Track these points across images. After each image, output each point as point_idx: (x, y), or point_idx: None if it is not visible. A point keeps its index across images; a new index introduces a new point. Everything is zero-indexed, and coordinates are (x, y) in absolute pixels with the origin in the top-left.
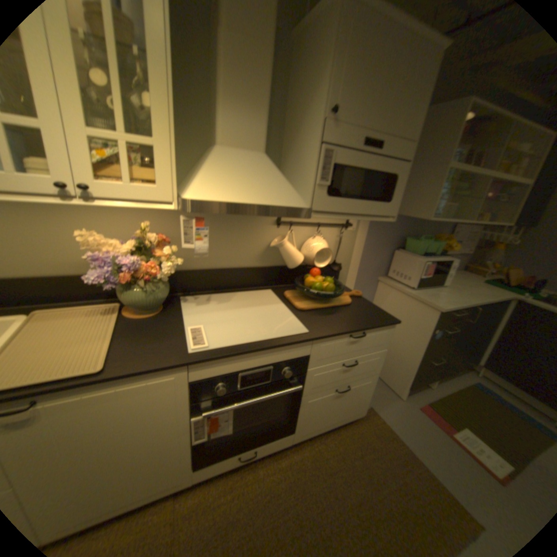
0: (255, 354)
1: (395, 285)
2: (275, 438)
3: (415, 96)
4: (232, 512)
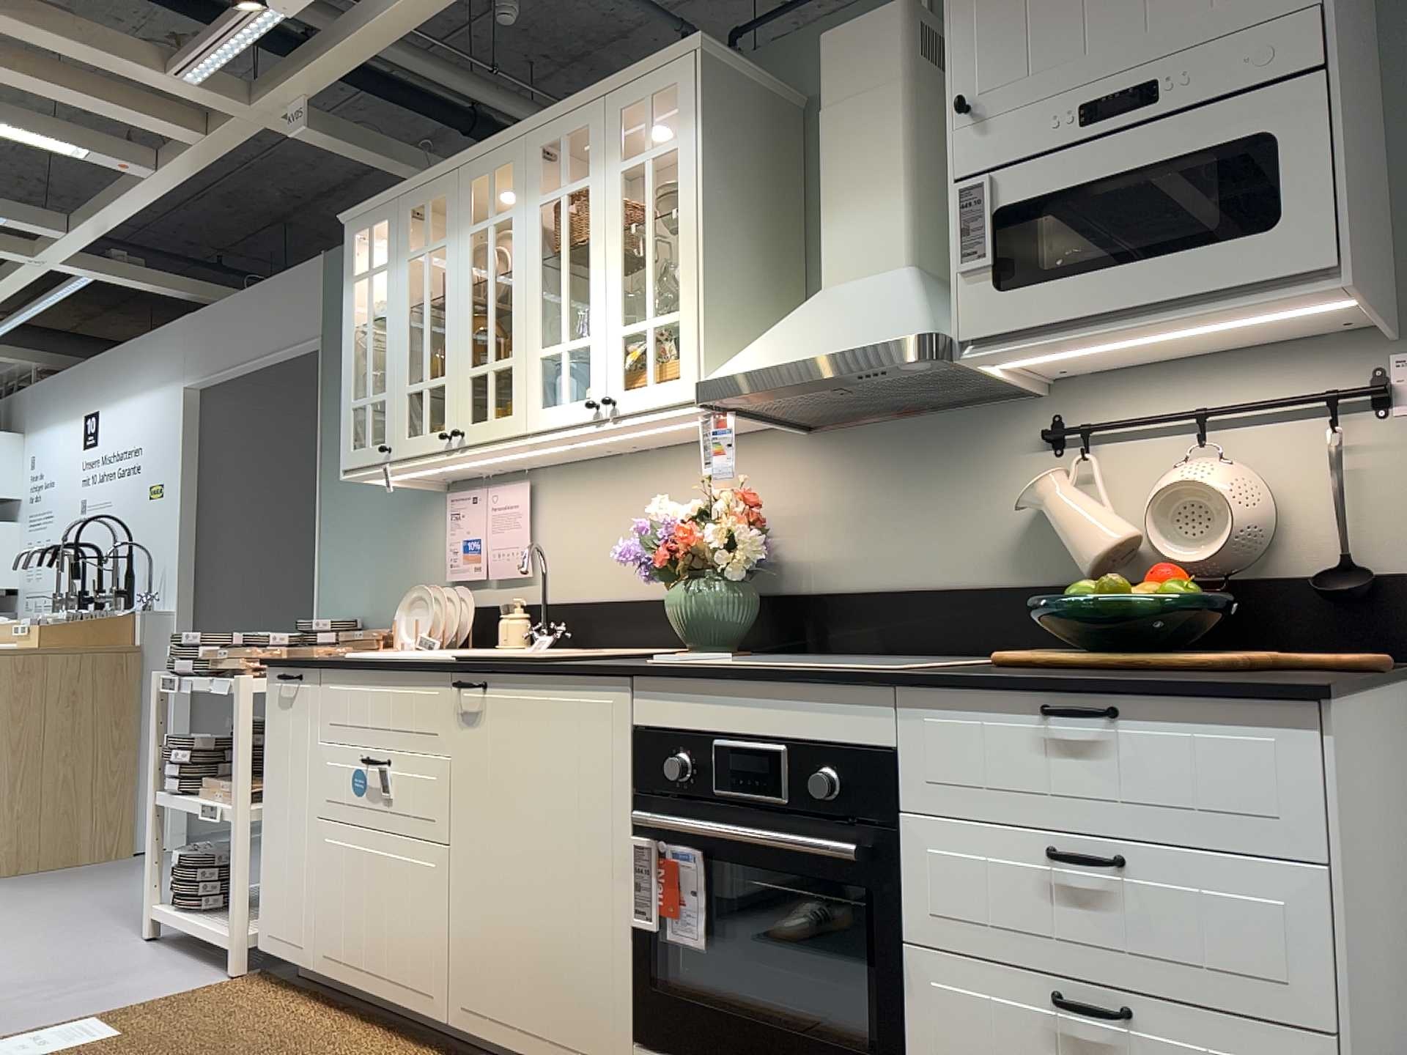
0: (742, 694)
1: None
2: None
3: None
4: None
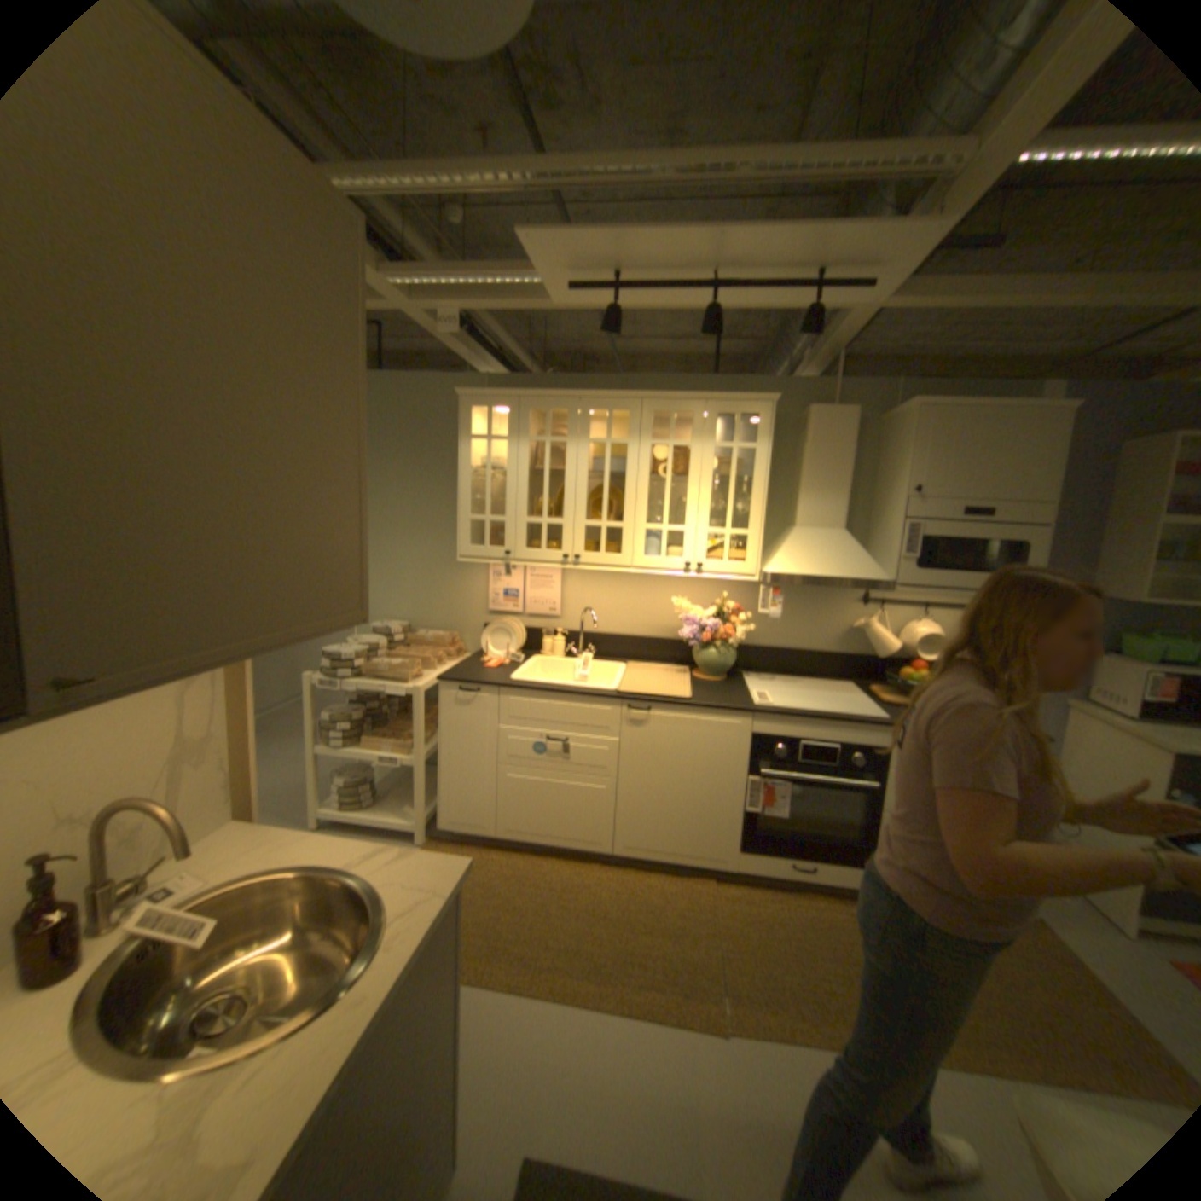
0: (819, 725)
1: (1096, 714)
2: (844, 863)
3: (1035, 460)
4: (781, 919)
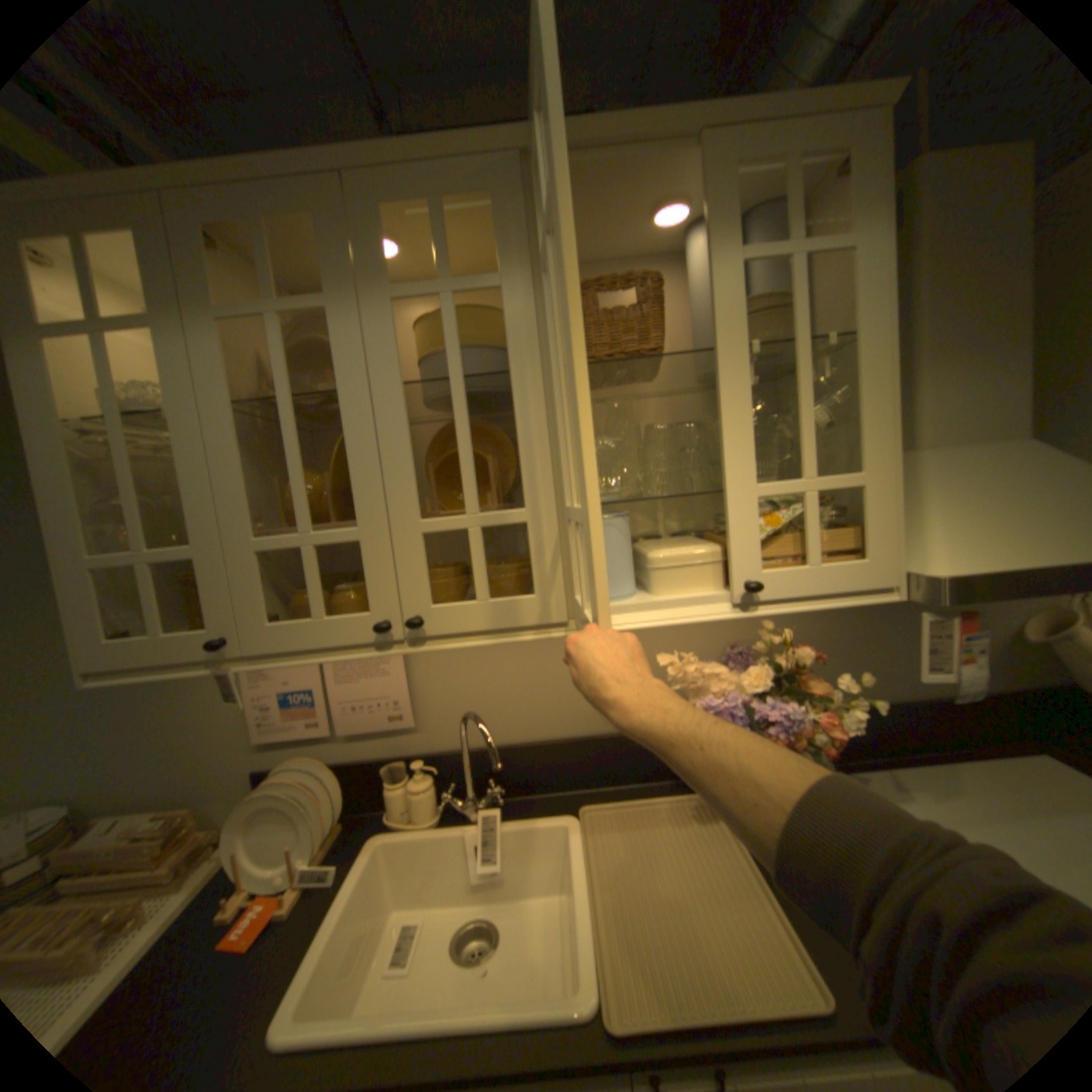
0: None
1: None
2: None
3: None
4: None
